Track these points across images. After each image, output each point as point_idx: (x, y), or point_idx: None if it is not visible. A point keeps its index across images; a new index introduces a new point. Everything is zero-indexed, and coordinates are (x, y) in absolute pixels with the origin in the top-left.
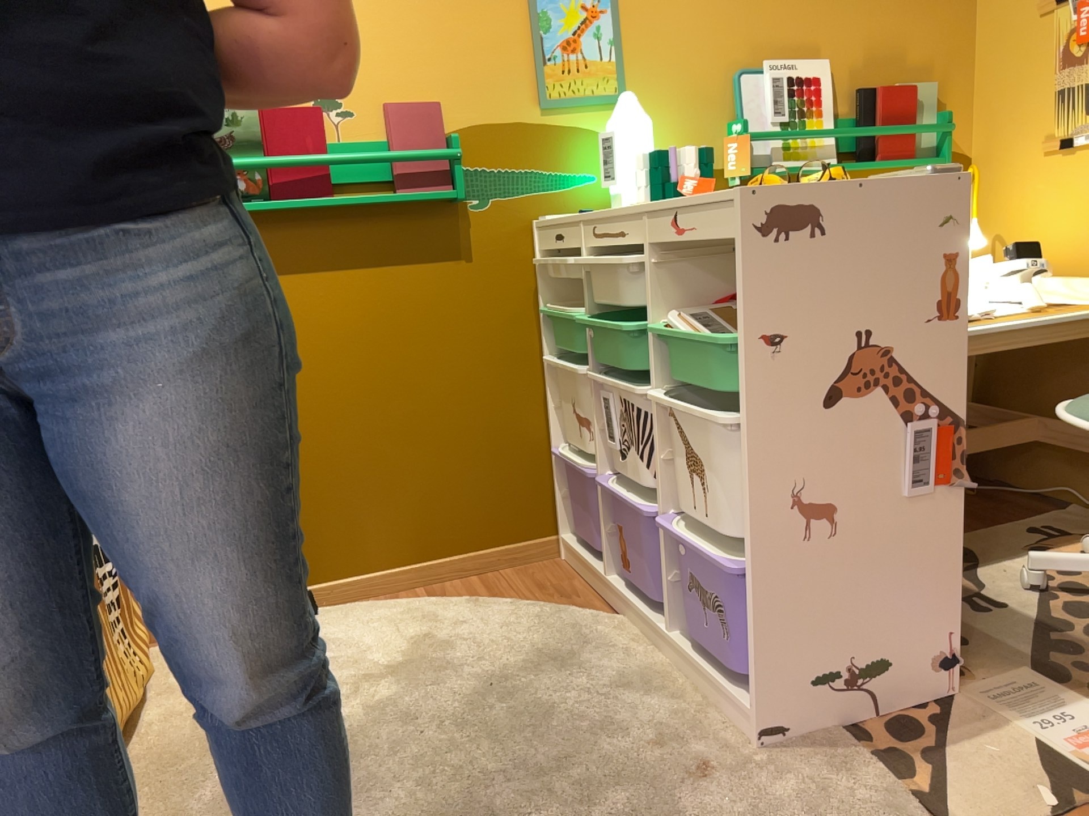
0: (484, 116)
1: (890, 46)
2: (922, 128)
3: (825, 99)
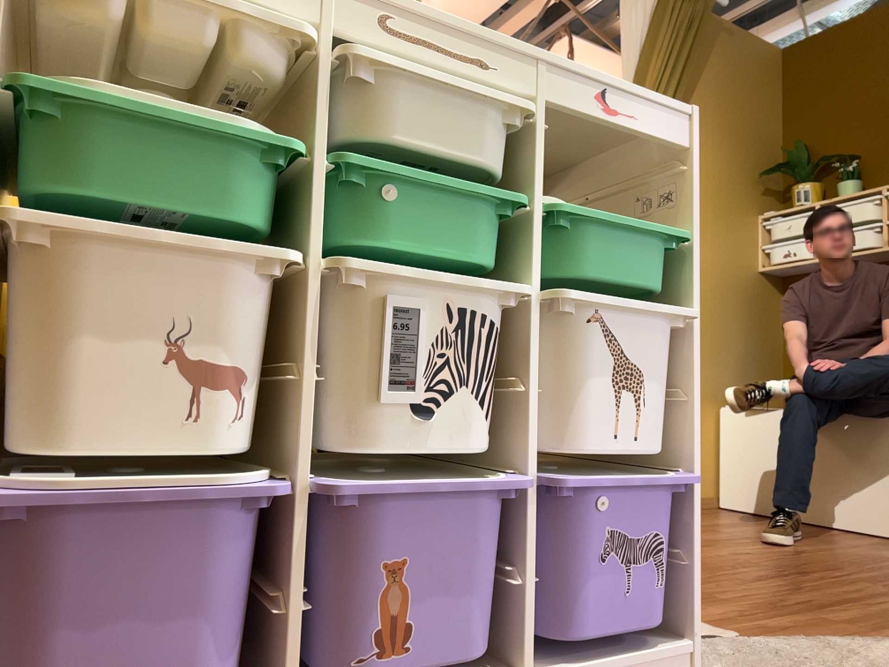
0: None
1: None
2: None
3: None
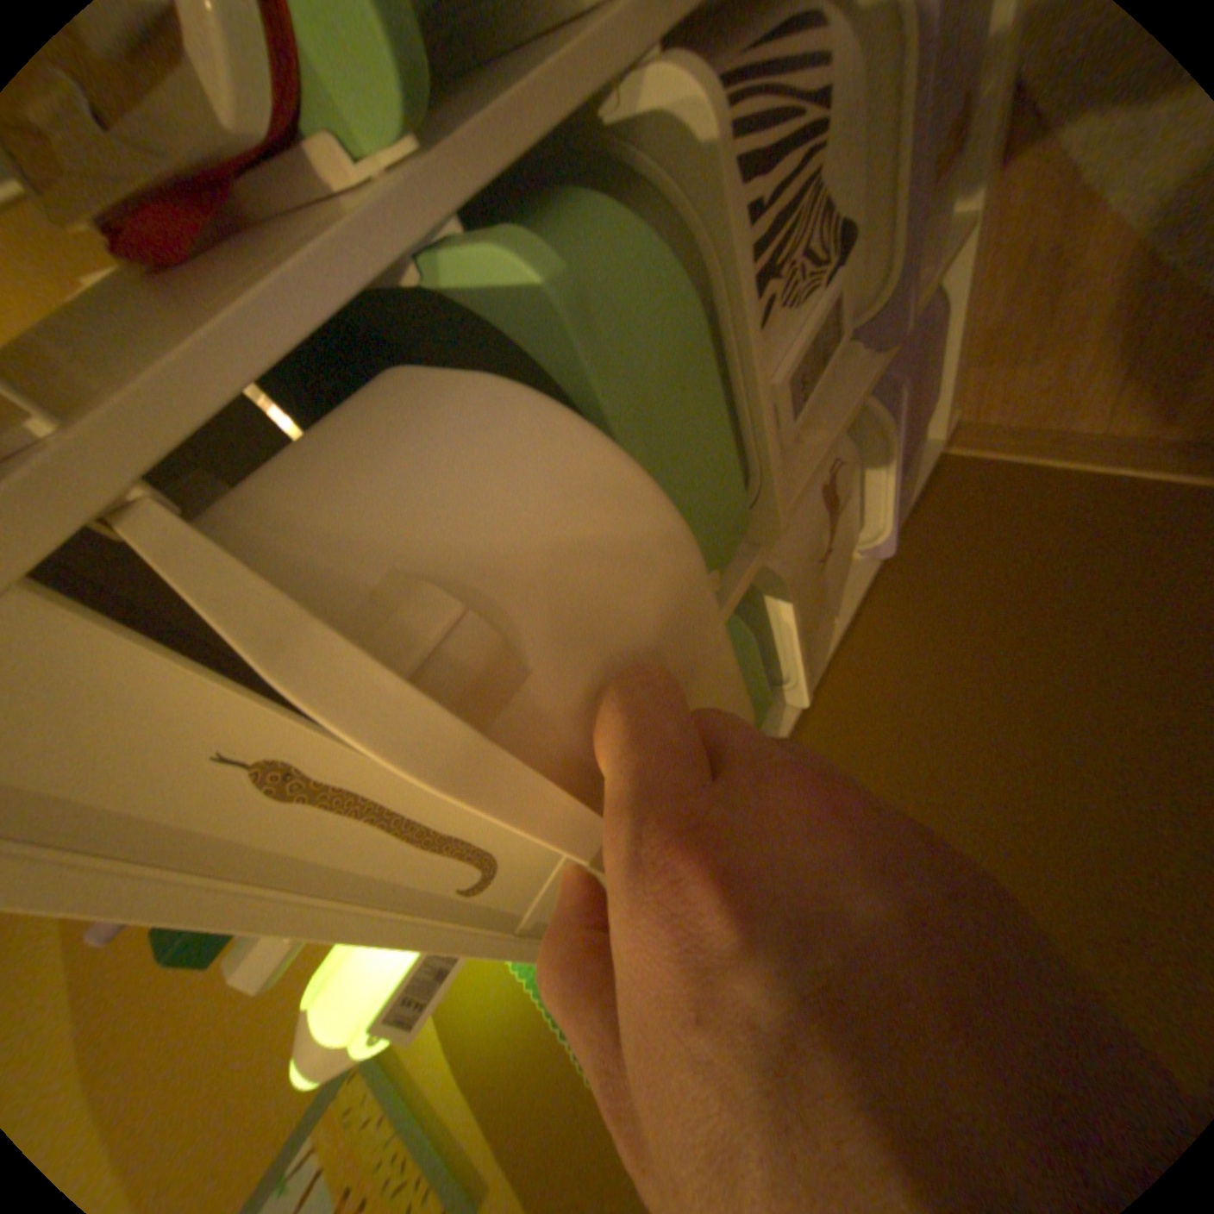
0: None
1: None
2: None
3: None
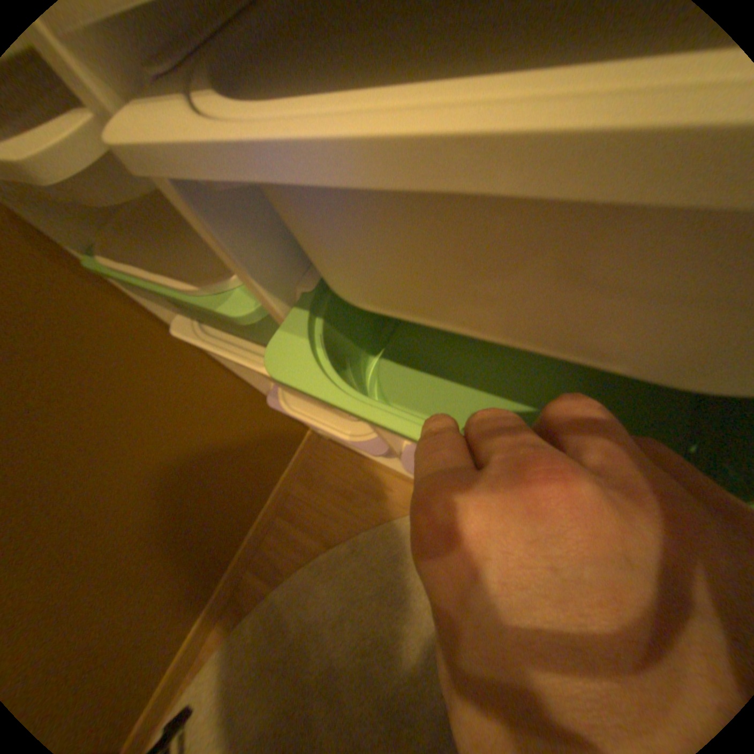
0: None
1: None
2: None
3: None
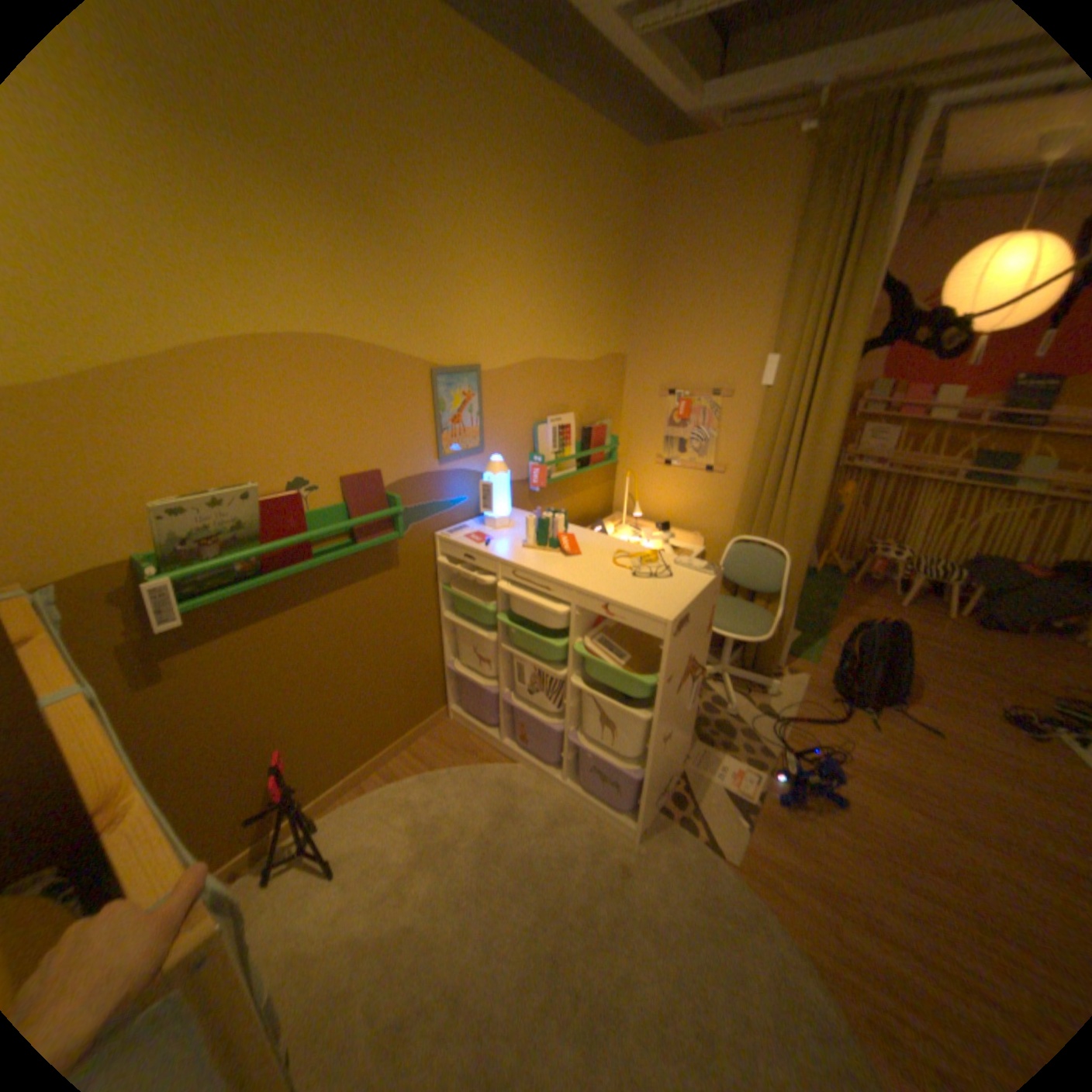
0: (406, 472)
1: (595, 401)
2: (609, 448)
3: (572, 436)
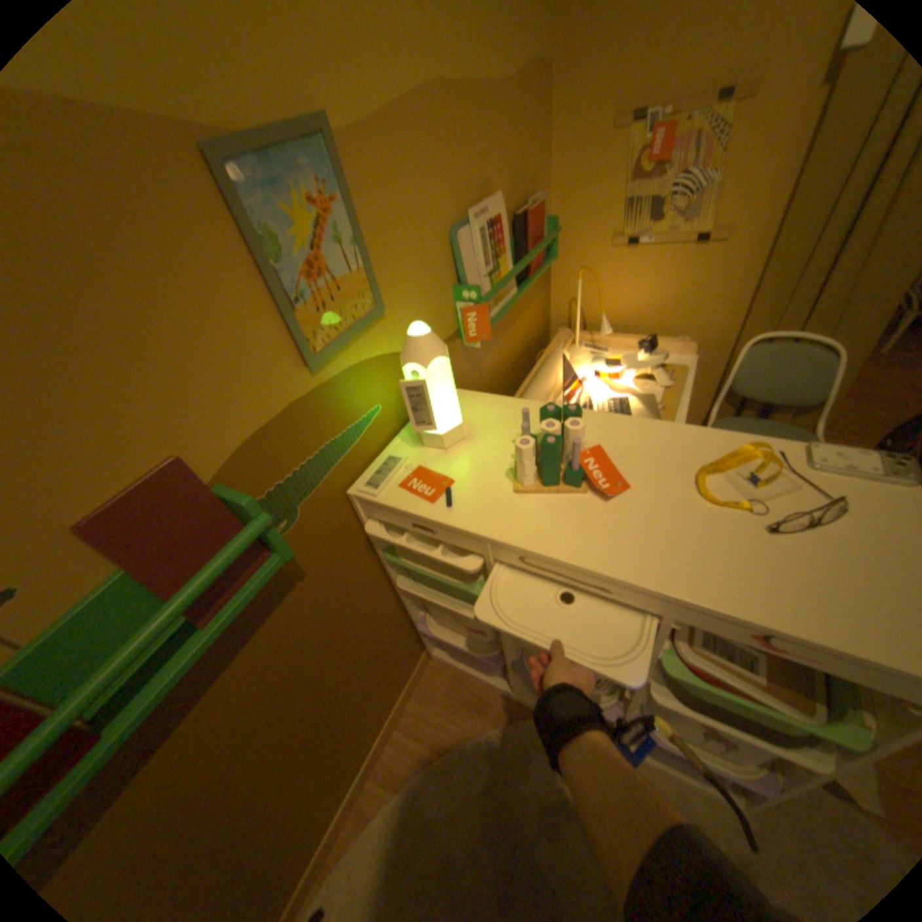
0: (249, 422)
1: (522, 160)
2: (552, 238)
3: (506, 234)
